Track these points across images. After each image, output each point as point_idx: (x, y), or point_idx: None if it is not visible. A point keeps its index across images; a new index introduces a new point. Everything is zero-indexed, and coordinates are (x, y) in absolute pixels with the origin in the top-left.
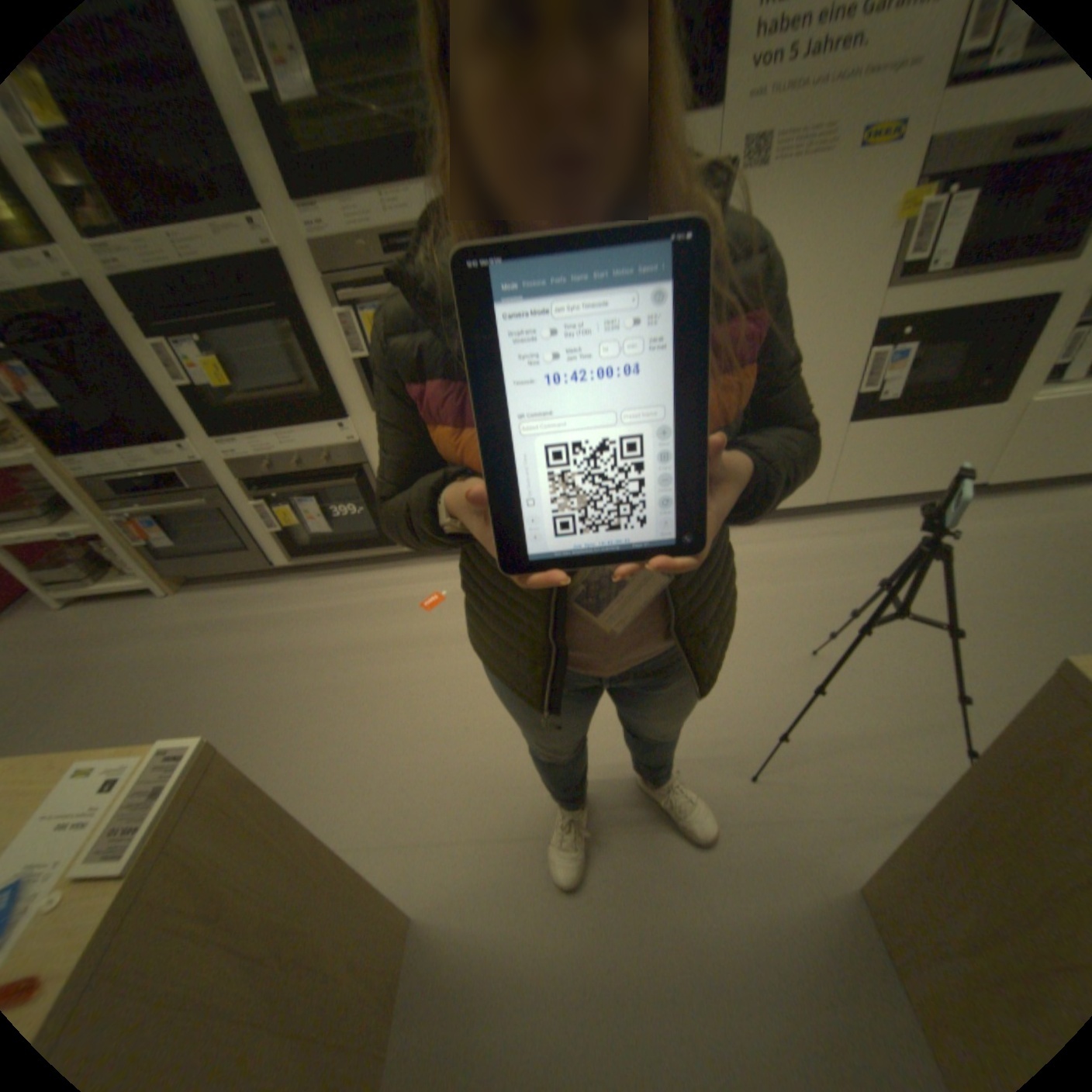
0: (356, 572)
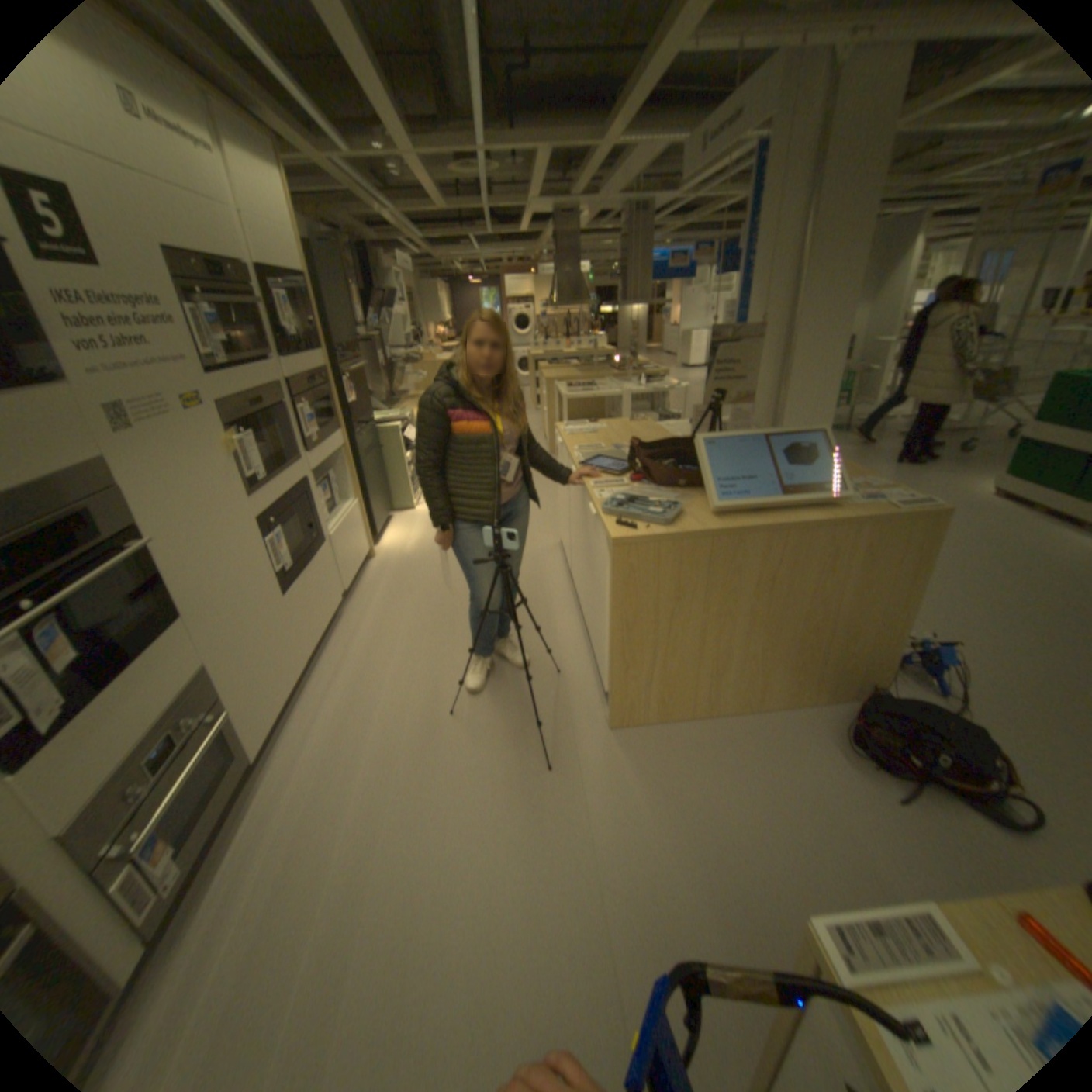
0: None
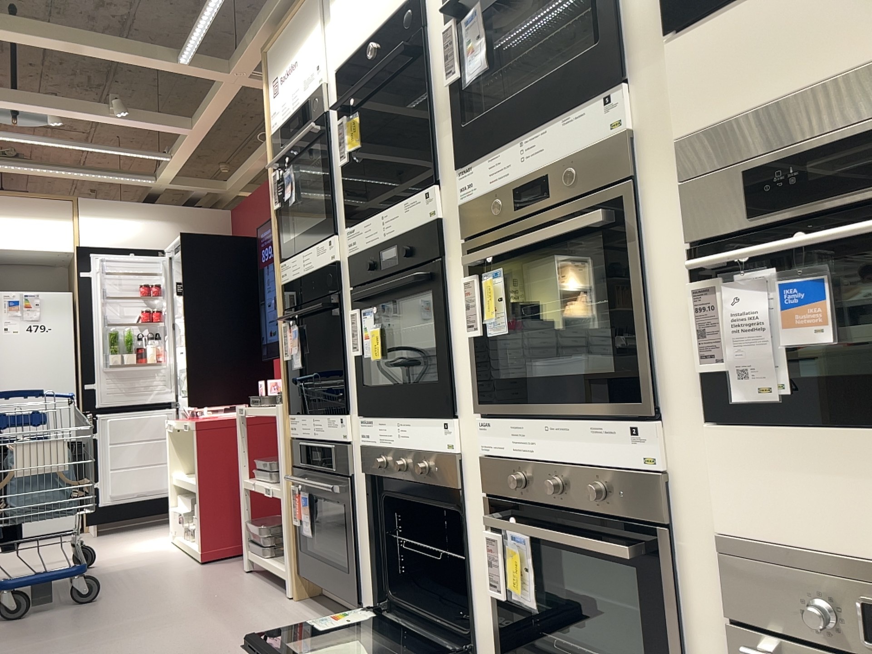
0: None
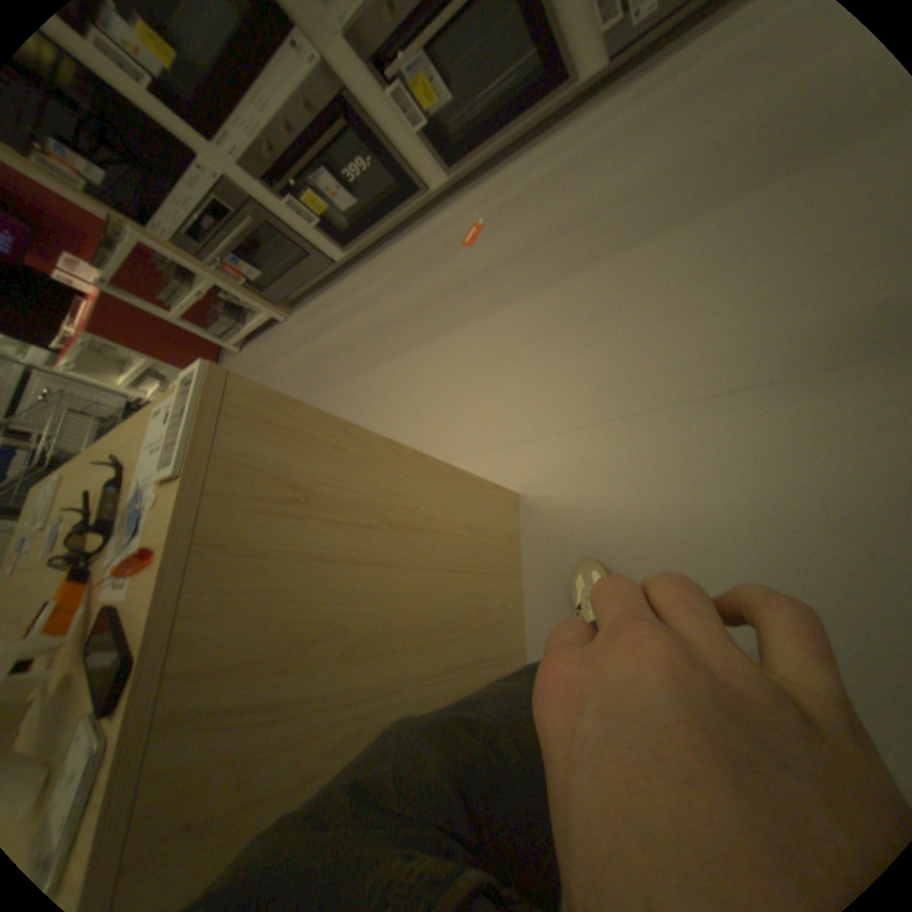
0: (400, 237)
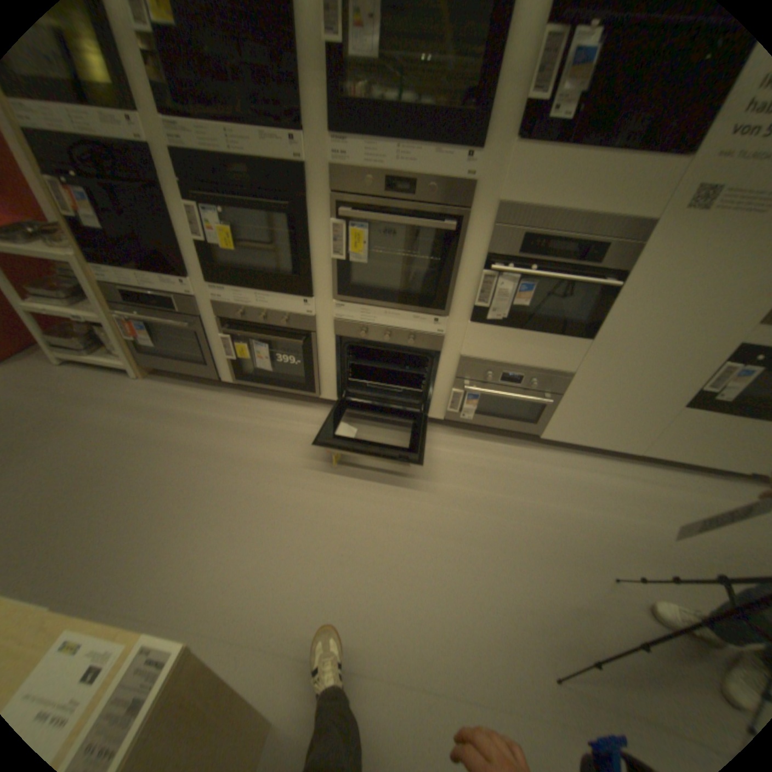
0: (279, 401)
